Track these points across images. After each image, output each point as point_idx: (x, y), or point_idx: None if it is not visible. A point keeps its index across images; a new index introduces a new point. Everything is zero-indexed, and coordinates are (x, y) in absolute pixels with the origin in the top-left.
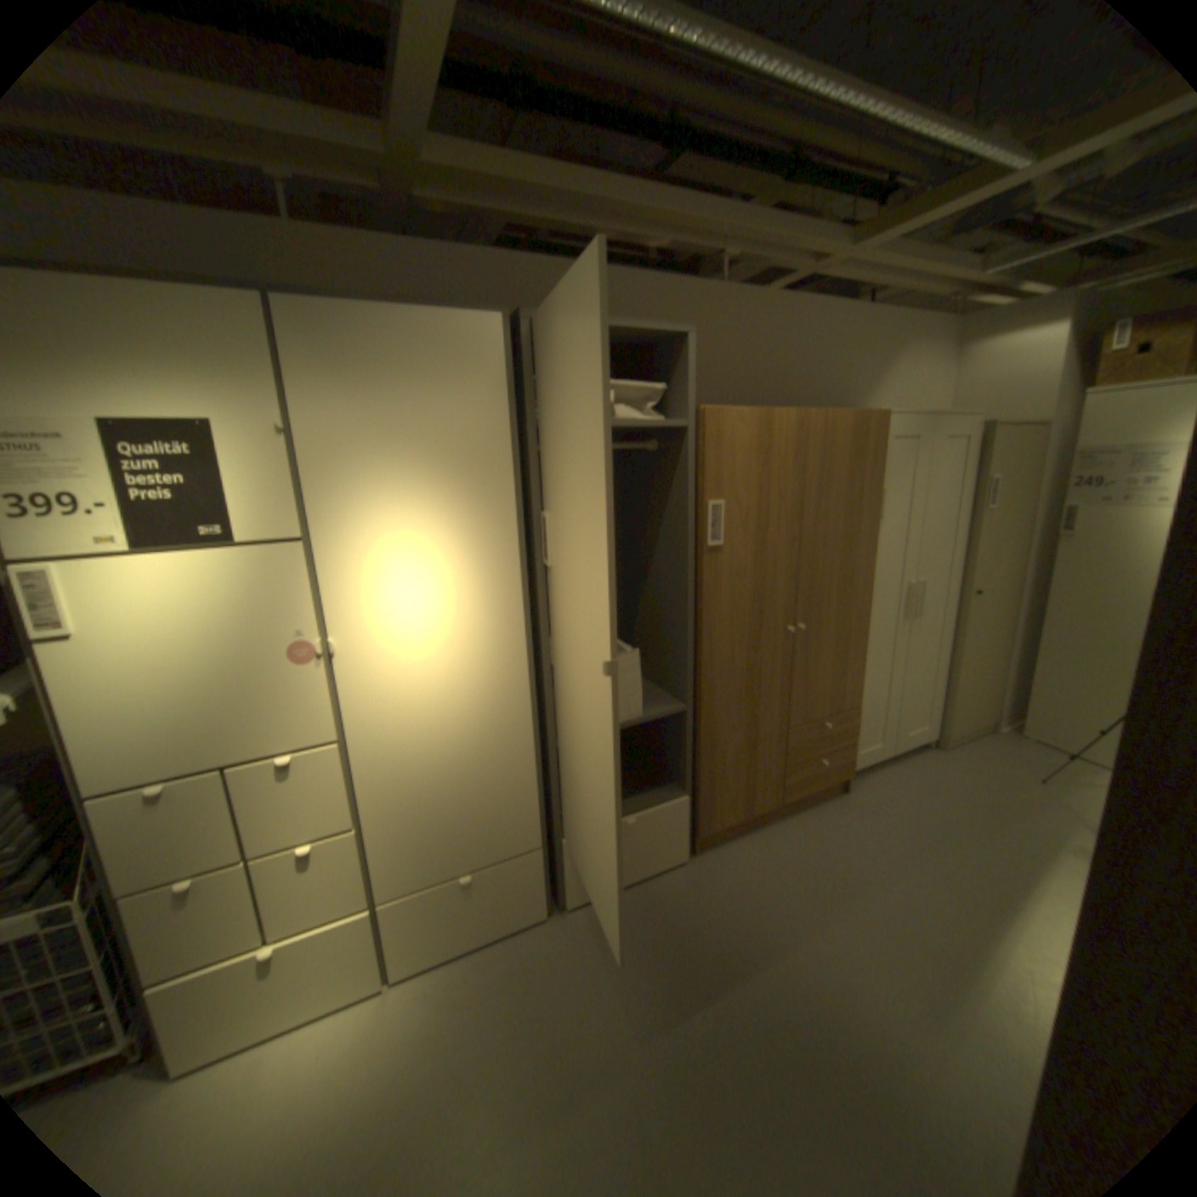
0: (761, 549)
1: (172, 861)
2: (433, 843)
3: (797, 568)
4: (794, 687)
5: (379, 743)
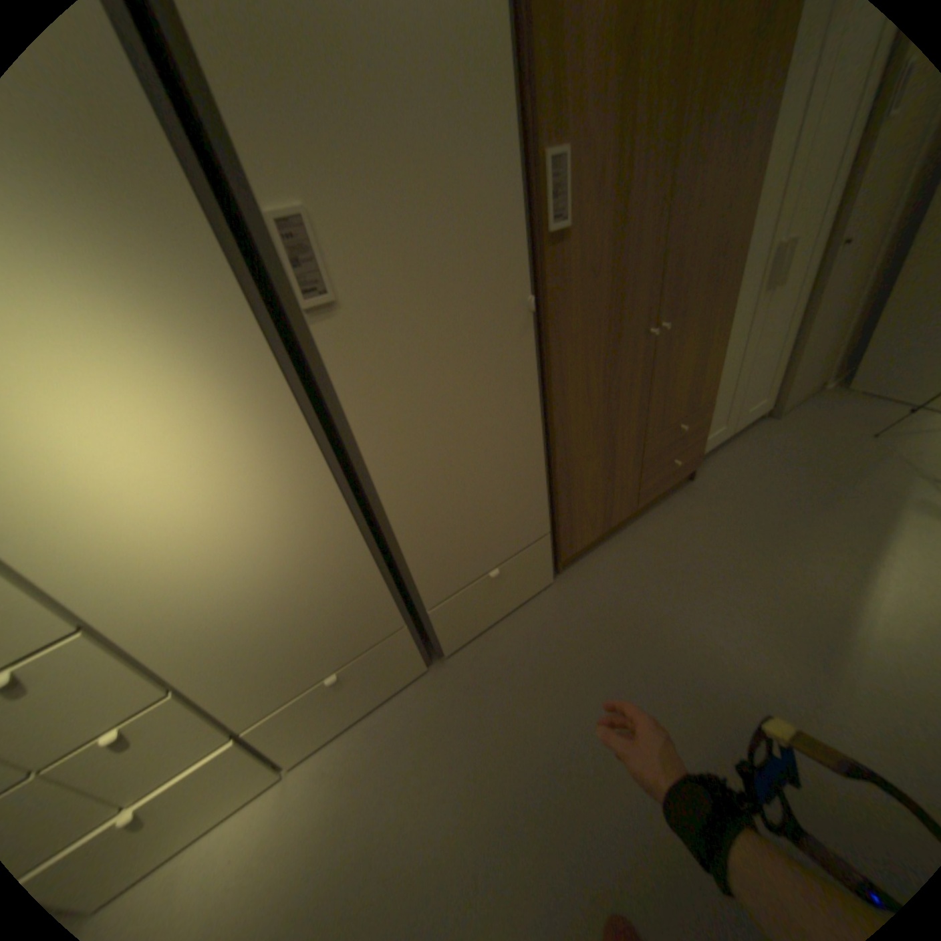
0: (621, 225)
1: None
2: (279, 666)
3: (665, 246)
4: (653, 398)
5: (147, 610)
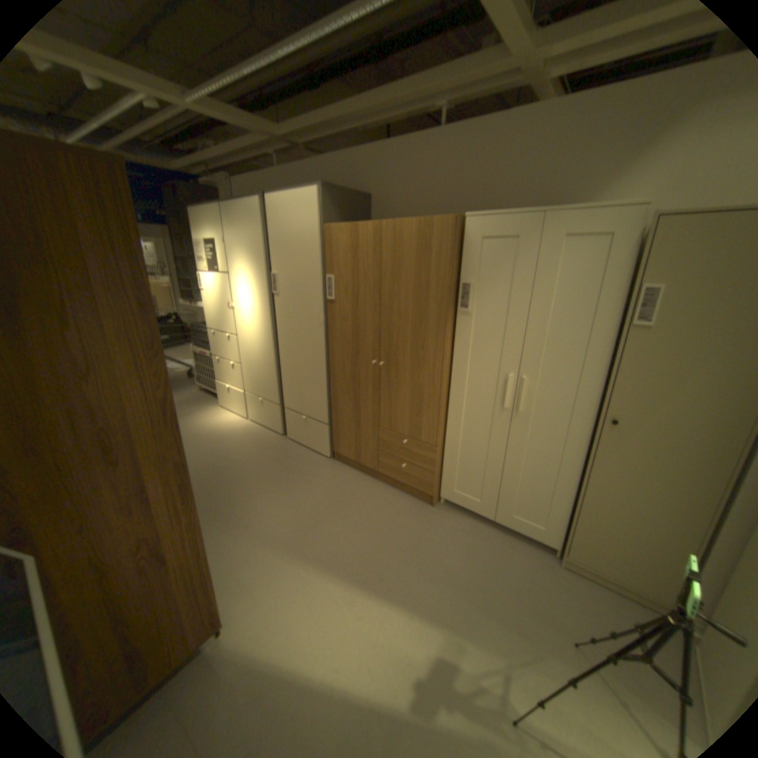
0: (356, 307)
1: (217, 352)
2: (255, 381)
3: (380, 325)
4: (382, 402)
5: (243, 341)
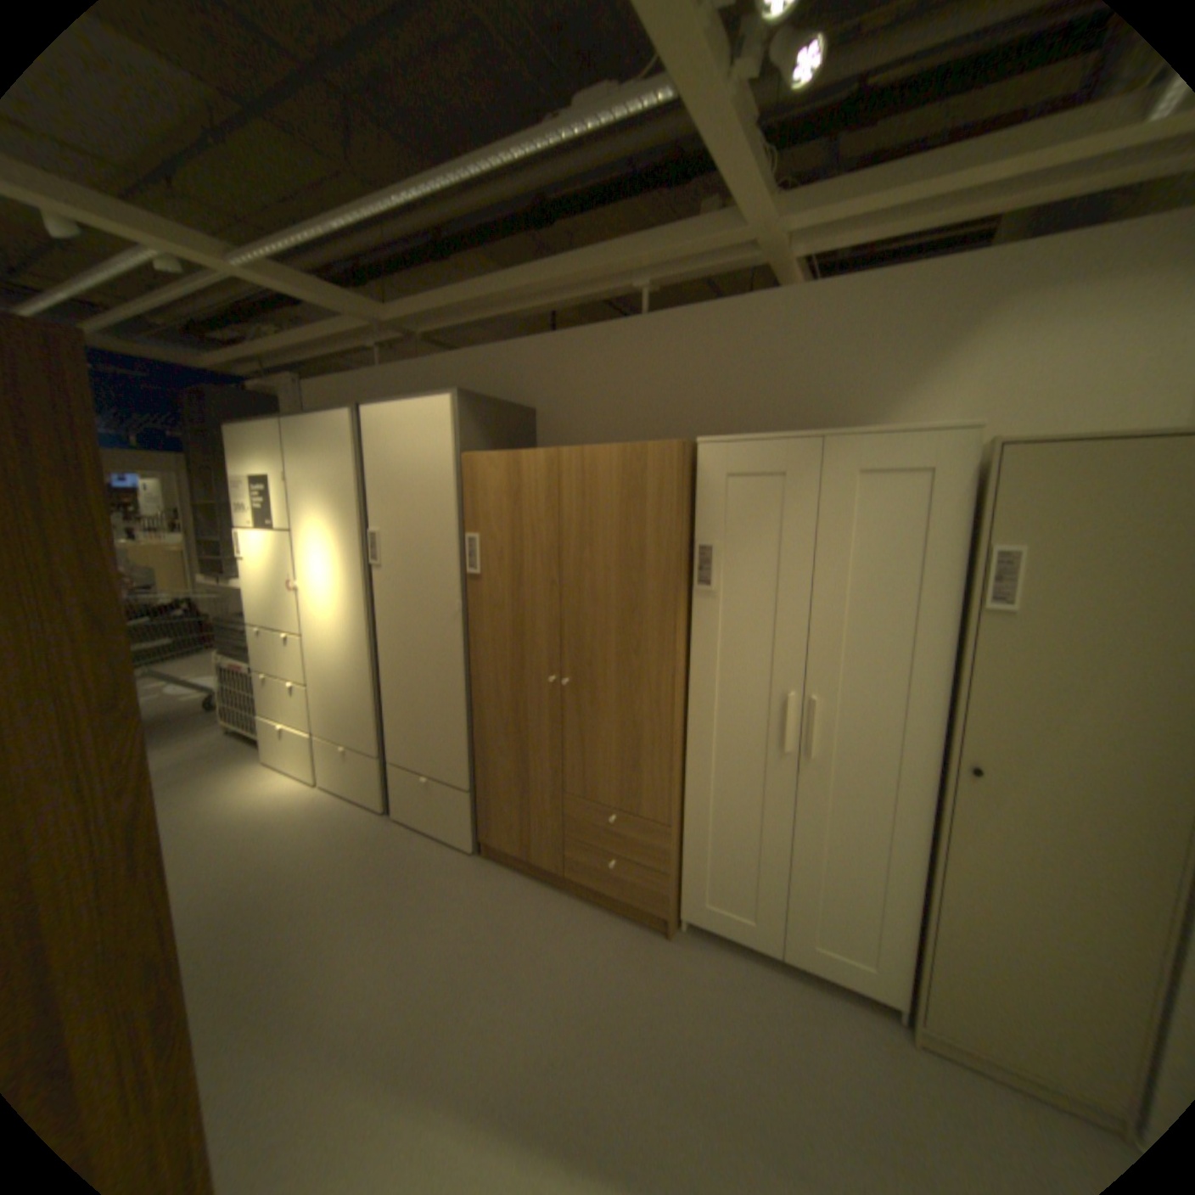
0: (519, 586)
1: (262, 665)
2: (331, 717)
3: (561, 615)
4: (568, 747)
5: (312, 645)
